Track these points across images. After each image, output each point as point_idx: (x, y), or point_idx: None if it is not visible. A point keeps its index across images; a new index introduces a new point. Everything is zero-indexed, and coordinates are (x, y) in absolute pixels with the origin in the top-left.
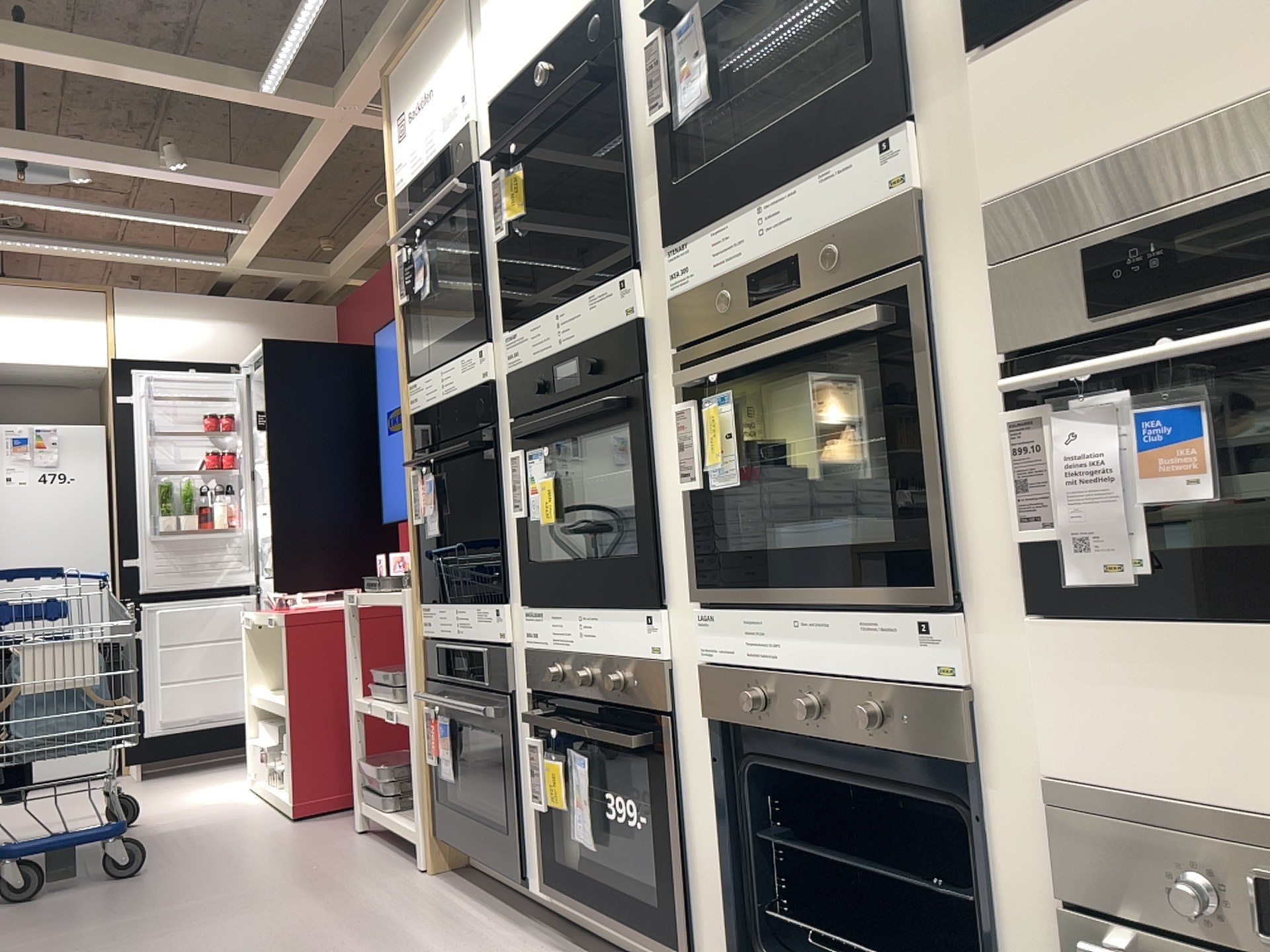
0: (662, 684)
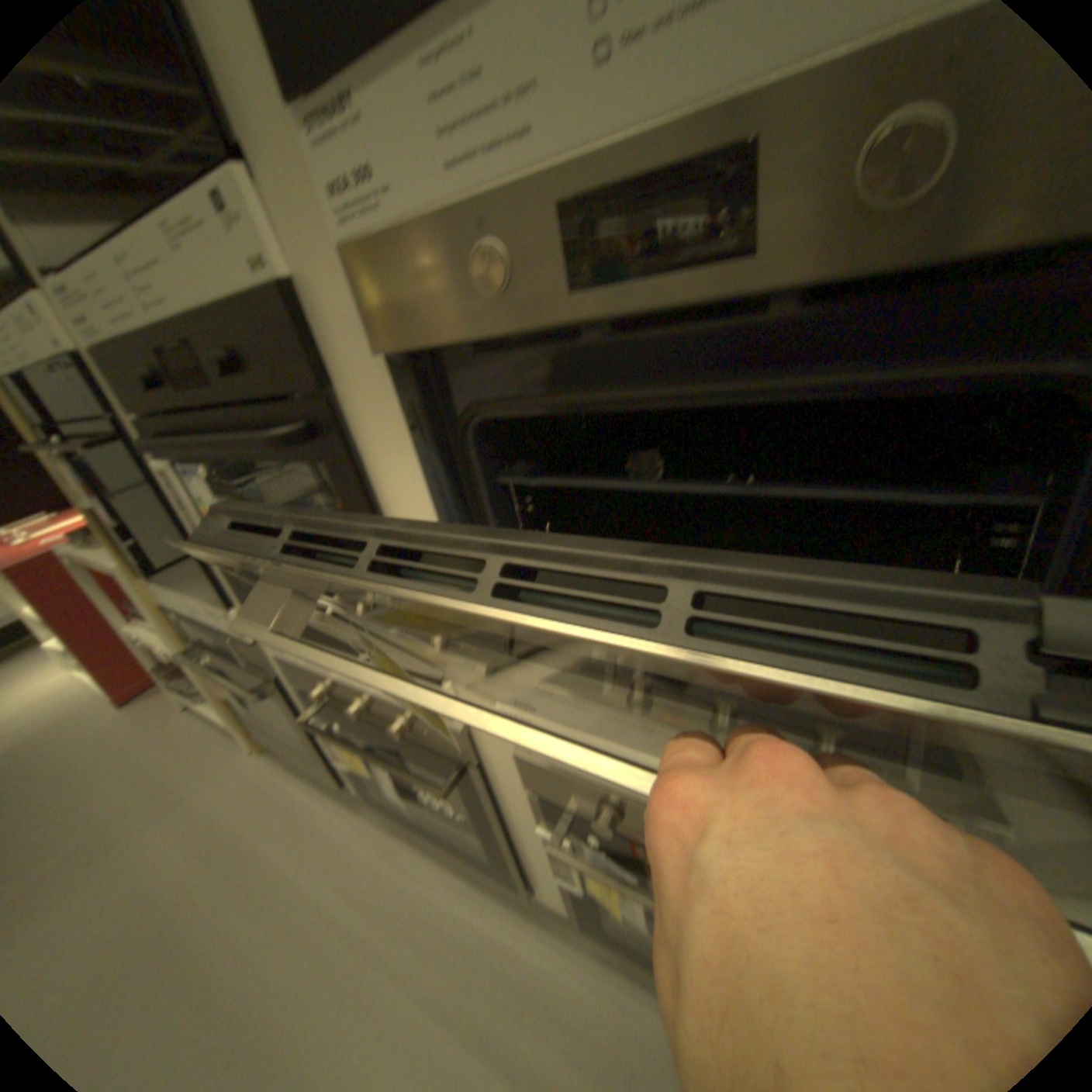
0: (461, 747)
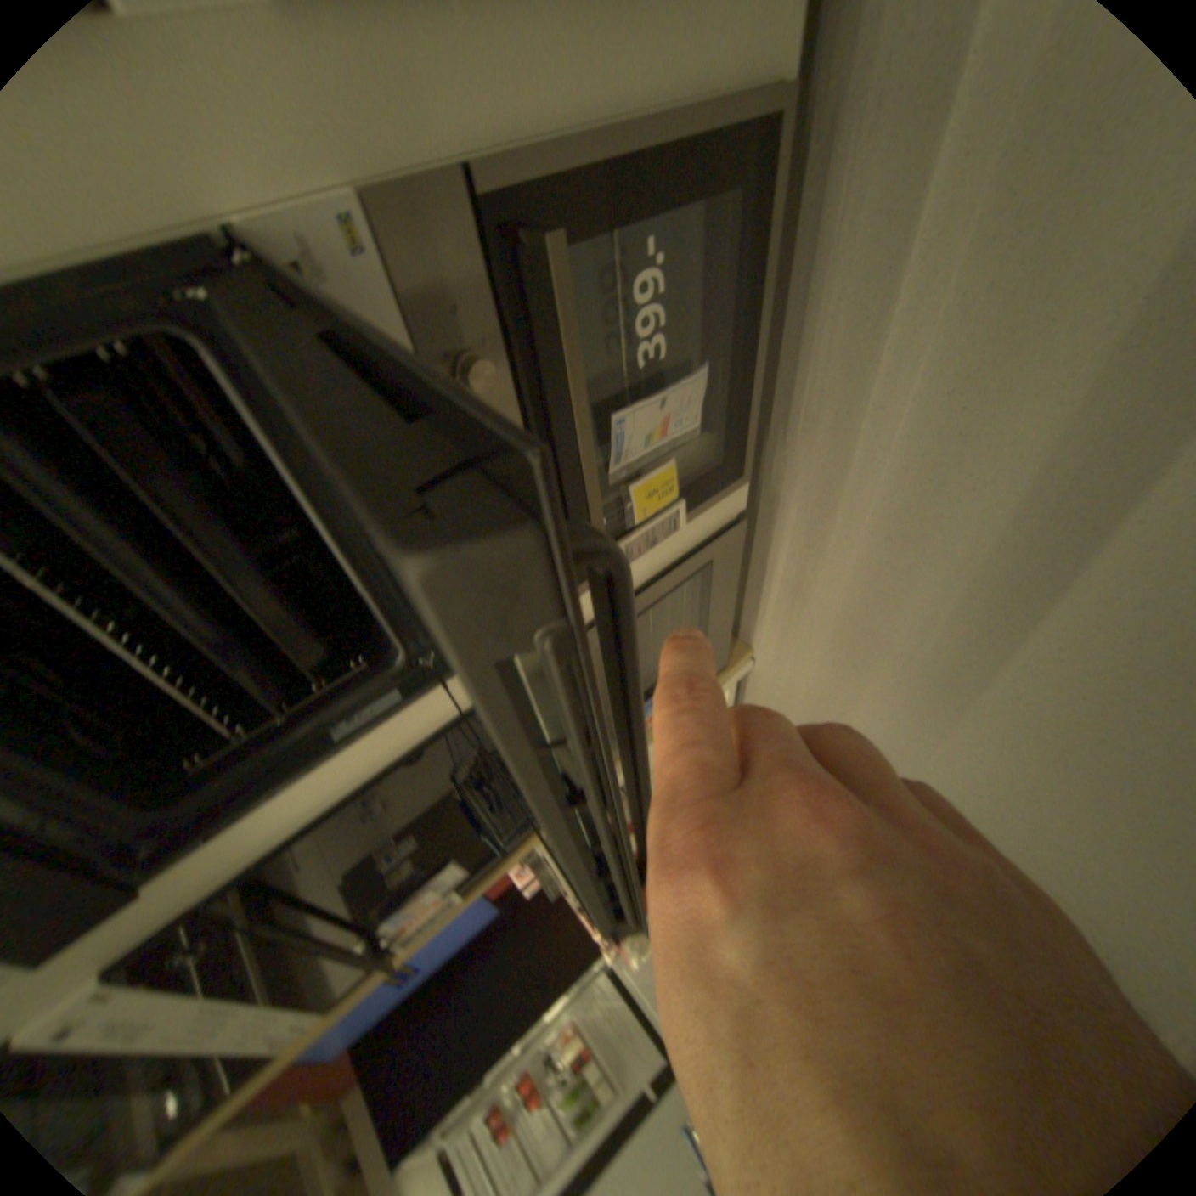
0: (419, 194)
